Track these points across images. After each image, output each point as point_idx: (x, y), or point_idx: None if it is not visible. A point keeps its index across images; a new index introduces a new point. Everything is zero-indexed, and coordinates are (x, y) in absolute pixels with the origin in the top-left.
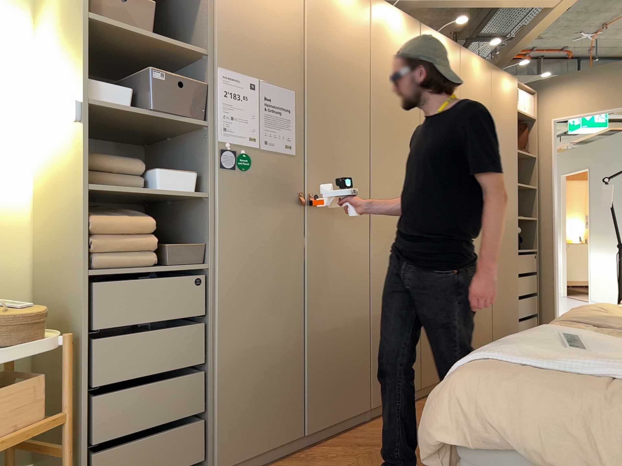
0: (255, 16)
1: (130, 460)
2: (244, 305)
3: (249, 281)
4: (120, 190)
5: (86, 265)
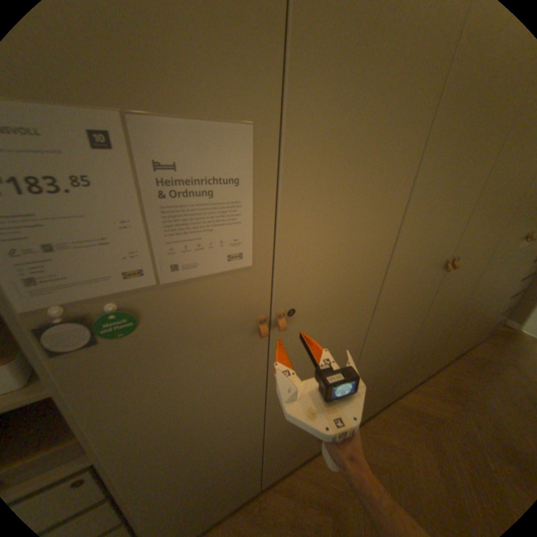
0: None
1: None
2: (172, 464)
3: (176, 444)
4: None
5: None
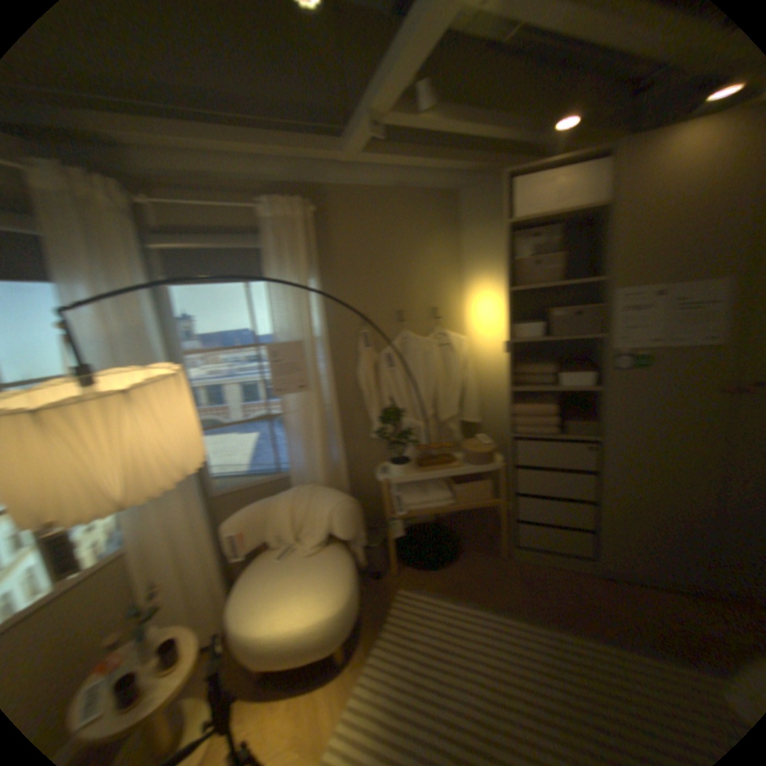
0: (670, 222)
1: (541, 536)
2: (639, 472)
3: (646, 455)
4: (540, 384)
5: (514, 431)
